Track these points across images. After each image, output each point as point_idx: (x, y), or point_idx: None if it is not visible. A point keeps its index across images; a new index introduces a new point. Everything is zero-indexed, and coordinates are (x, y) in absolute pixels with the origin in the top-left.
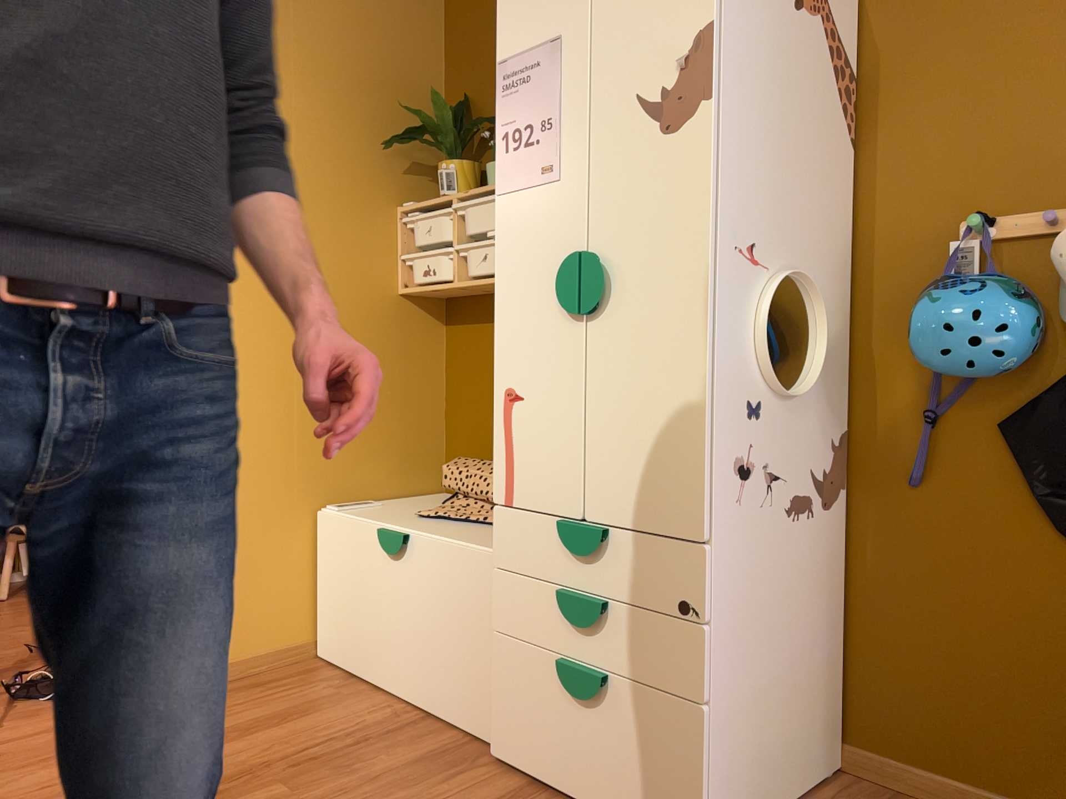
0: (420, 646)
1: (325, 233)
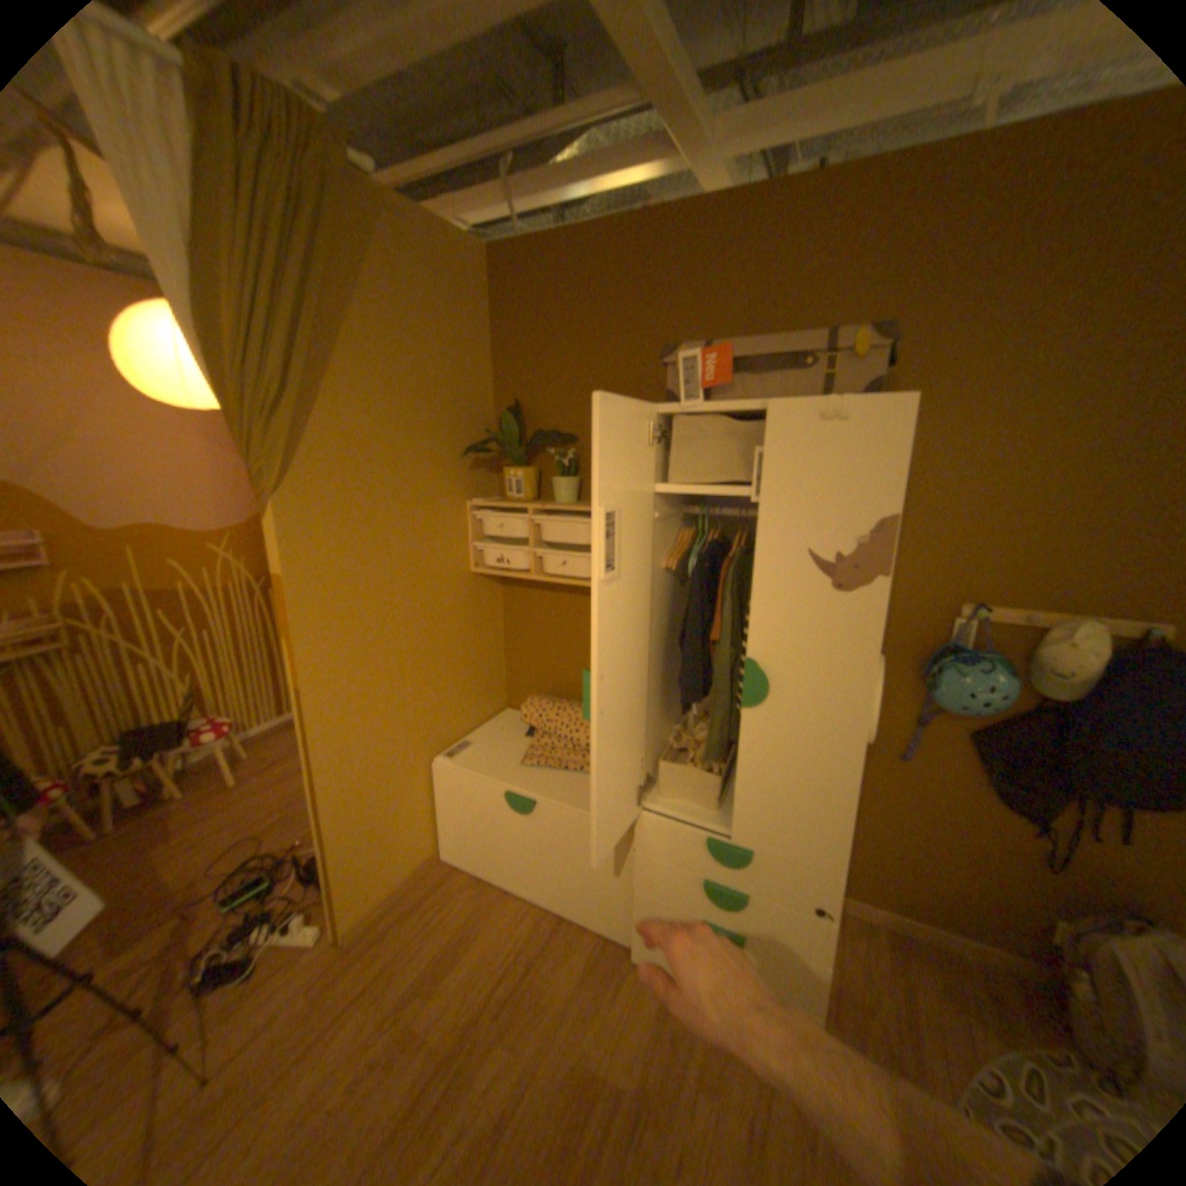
0: (550, 874)
1: (417, 542)
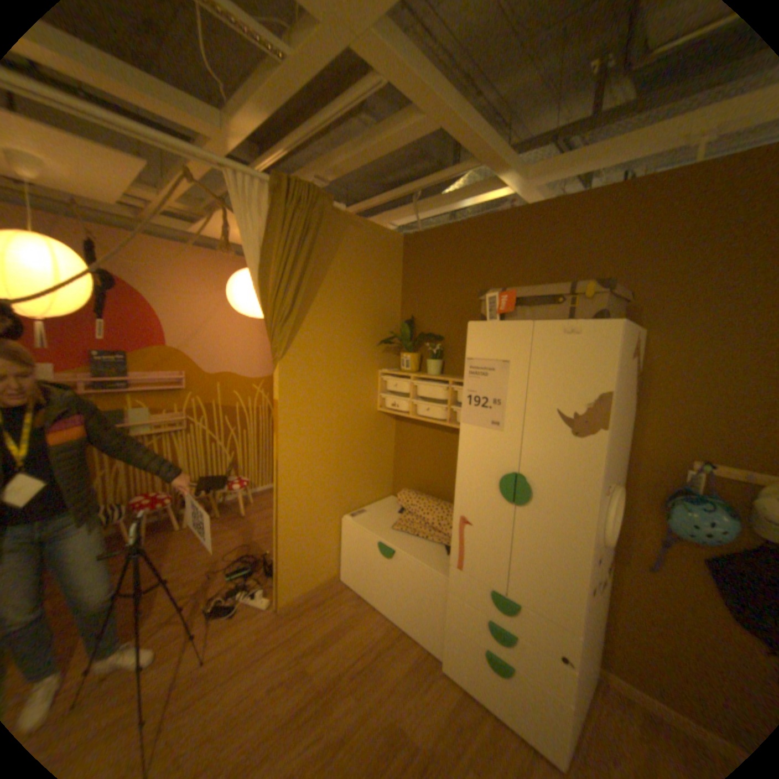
0: (399, 601)
1: (348, 390)
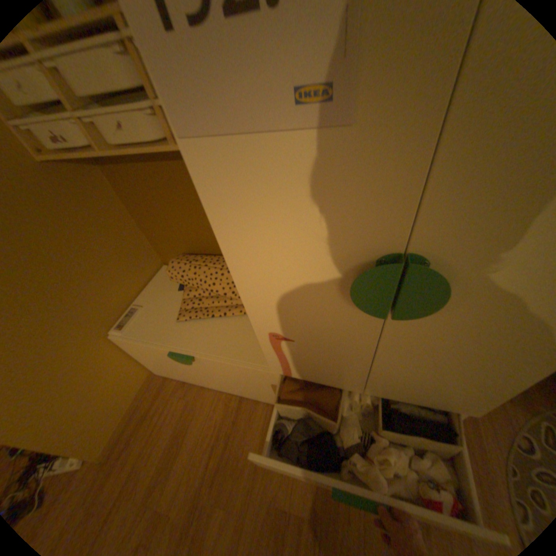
0: (225, 383)
1: None
